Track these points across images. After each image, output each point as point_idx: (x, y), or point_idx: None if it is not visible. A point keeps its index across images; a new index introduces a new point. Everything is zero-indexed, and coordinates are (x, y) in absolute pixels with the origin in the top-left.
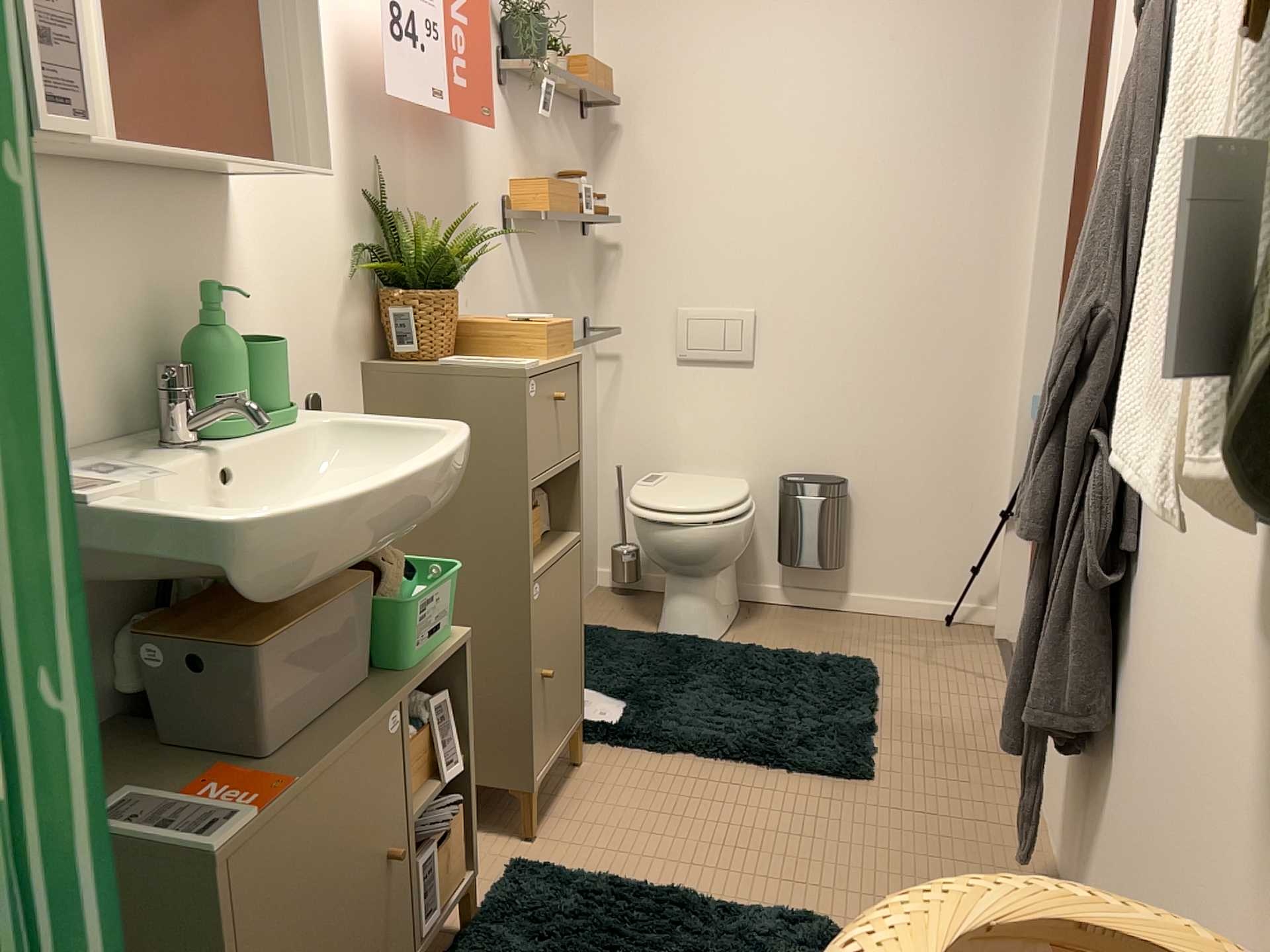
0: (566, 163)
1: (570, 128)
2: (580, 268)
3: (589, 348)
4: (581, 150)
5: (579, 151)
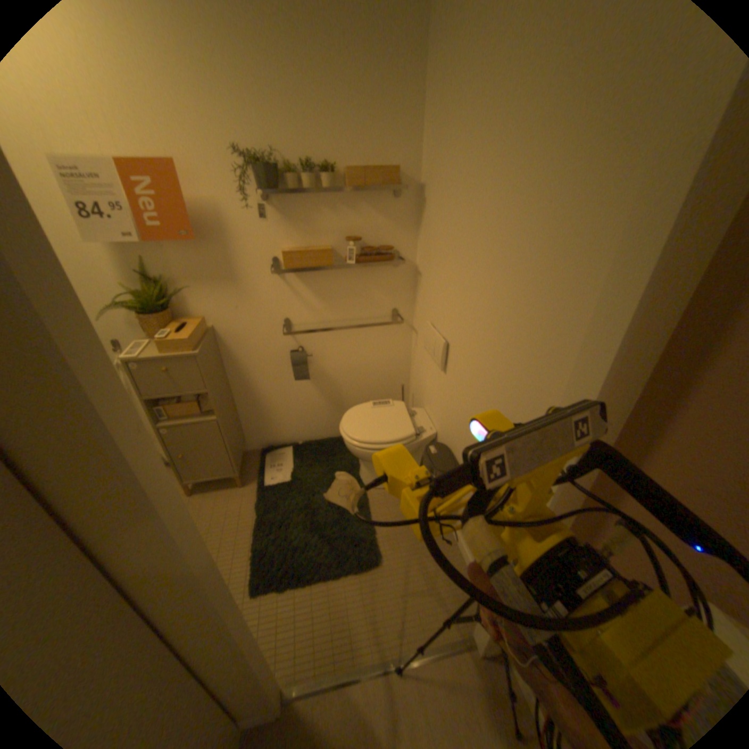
0: (365, 227)
1: (372, 205)
2: (387, 284)
3: (399, 325)
4: (393, 215)
5: (388, 216)
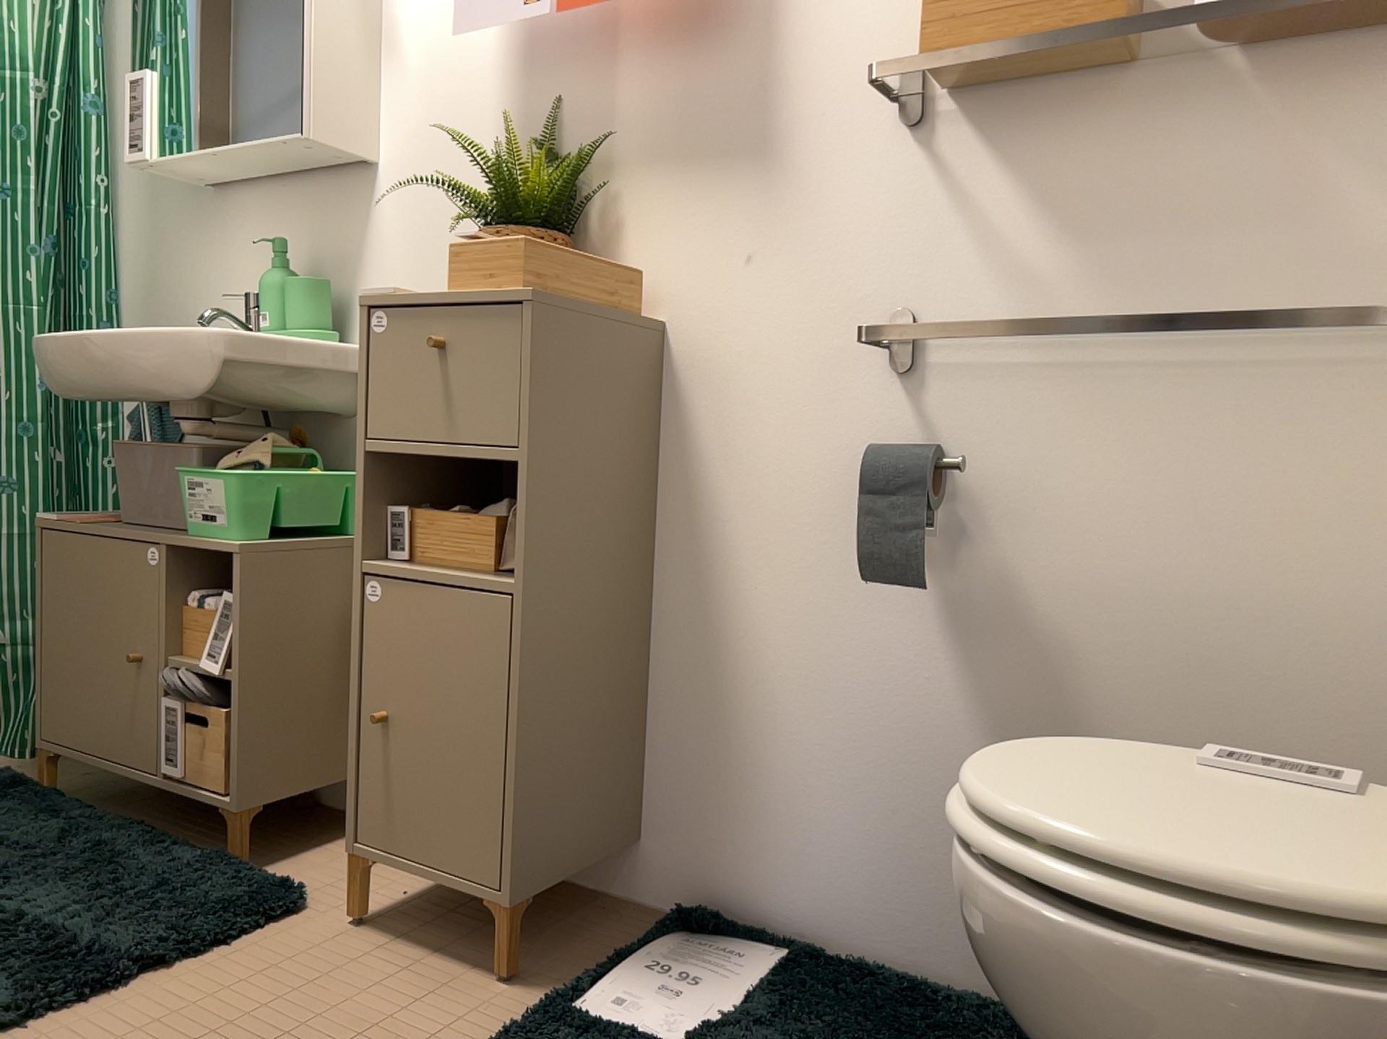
0: None
1: None
2: None
3: None
4: None
5: None
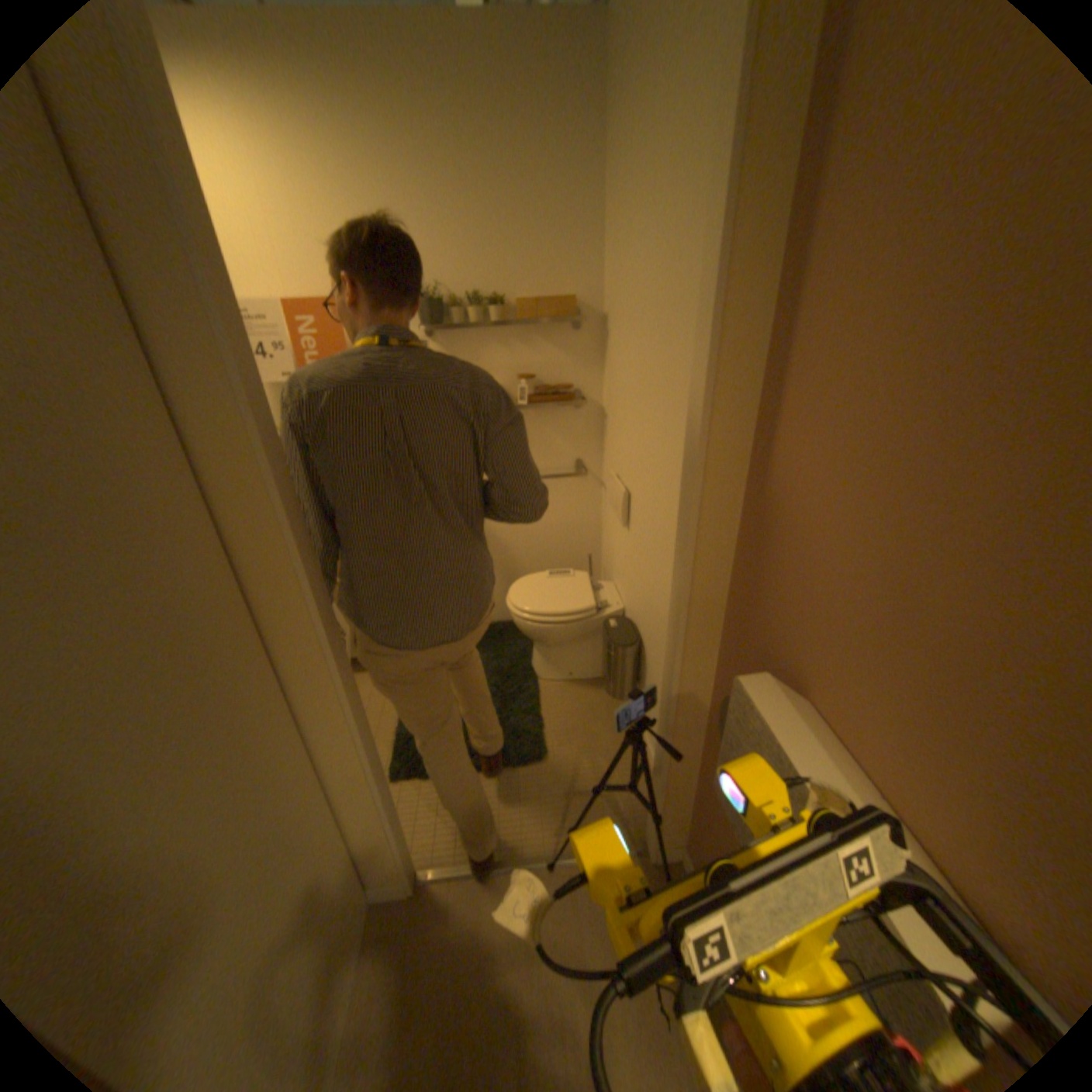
0: (540, 365)
1: (548, 340)
2: (568, 430)
3: (585, 480)
4: (572, 351)
5: (566, 352)
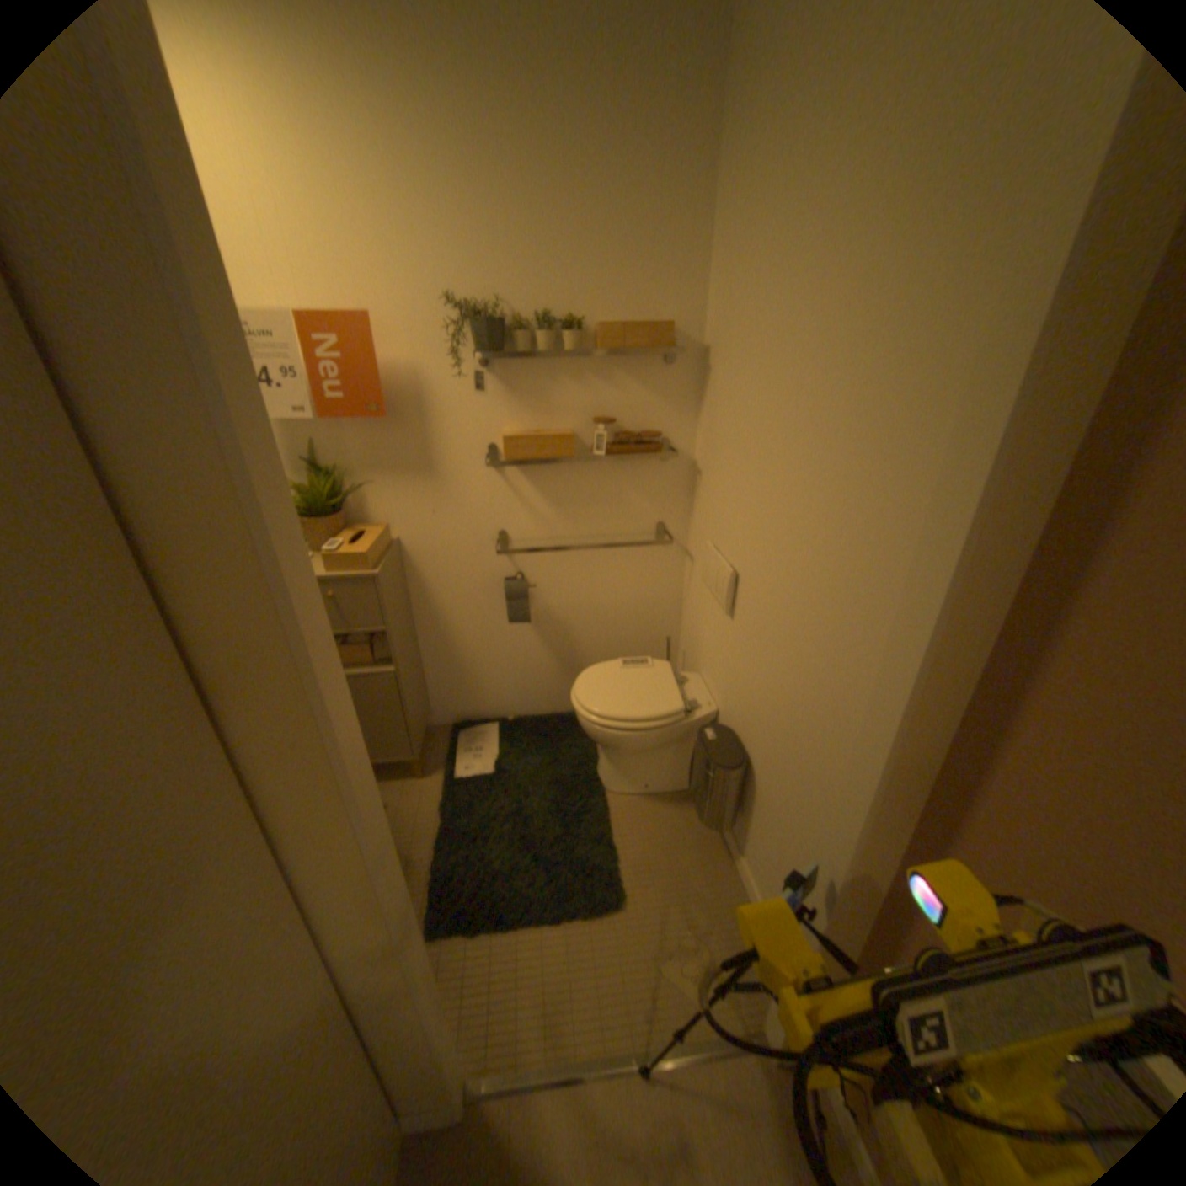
0: (622, 405)
1: (633, 375)
2: (650, 487)
3: (667, 547)
4: (663, 389)
5: (655, 391)
